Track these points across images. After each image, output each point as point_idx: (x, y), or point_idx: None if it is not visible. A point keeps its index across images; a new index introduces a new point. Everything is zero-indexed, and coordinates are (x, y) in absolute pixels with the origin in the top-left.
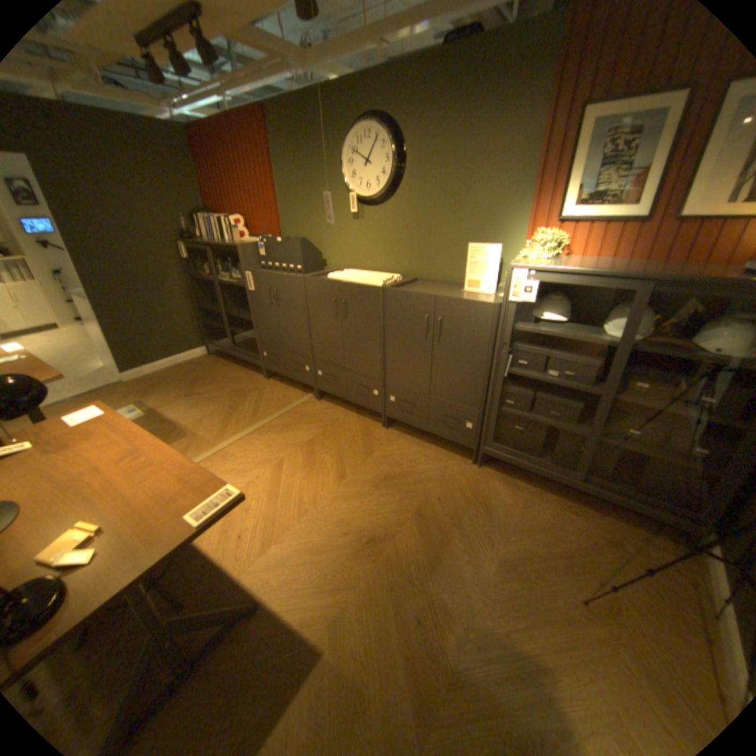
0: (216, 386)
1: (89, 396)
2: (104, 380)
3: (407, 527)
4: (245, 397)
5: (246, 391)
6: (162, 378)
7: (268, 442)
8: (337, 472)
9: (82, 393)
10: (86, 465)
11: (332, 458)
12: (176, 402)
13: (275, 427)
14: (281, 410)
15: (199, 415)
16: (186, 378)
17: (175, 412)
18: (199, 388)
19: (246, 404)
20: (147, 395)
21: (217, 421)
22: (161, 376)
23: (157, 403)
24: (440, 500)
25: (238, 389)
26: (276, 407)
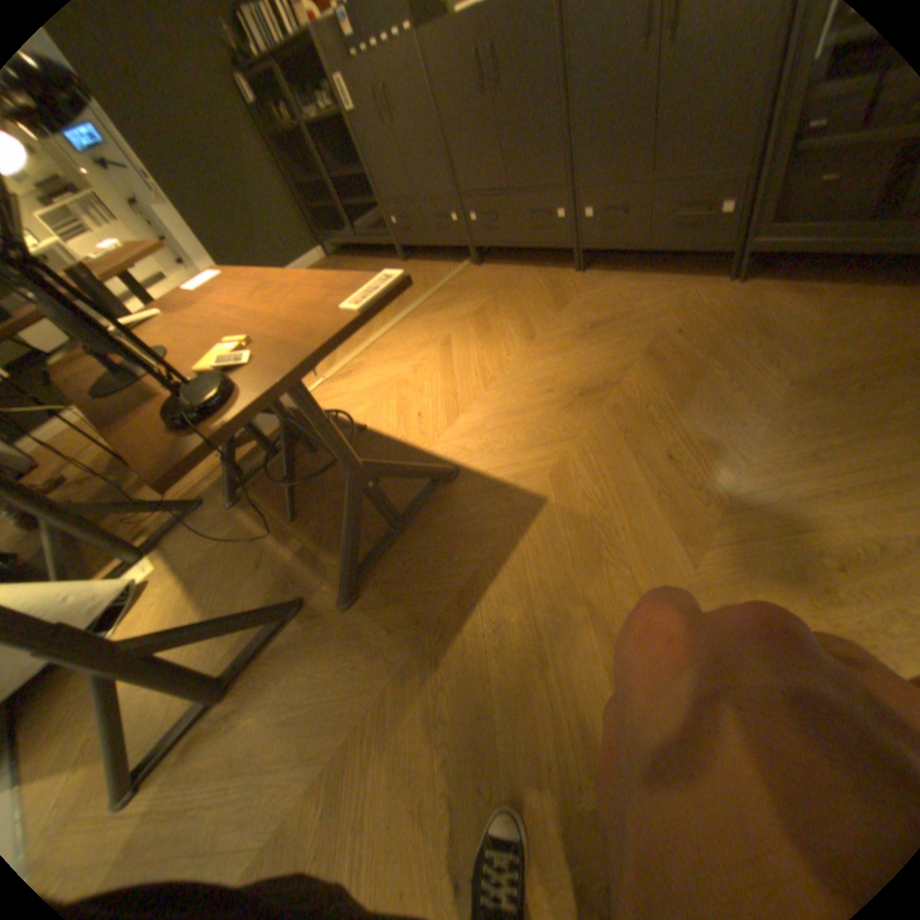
0: None
1: None
2: None
3: (638, 369)
4: None
5: None
6: None
7: (427, 324)
8: (525, 333)
9: None
10: (217, 308)
11: (513, 321)
12: None
13: (431, 307)
14: (432, 288)
15: None
16: None
17: None
18: None
19: None
20: None
21: None
22: None
23: None
24: (685, 332)
25: None
26: (426, 287)
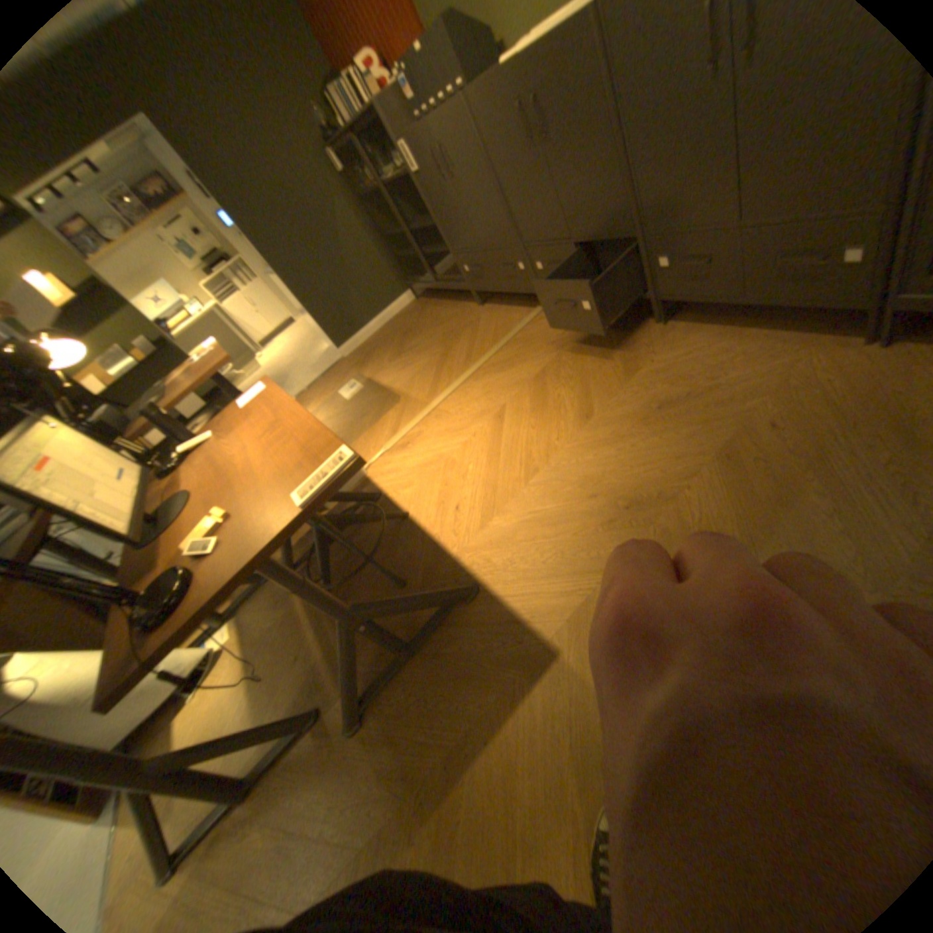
0: (425, 333)
1: (320, 380)
2: (329, 361)
3: (704, 479)
4: (457, 337)
5: (458, 330)
6: (375, 342)
7: (486, 388)
8: (581, 409)
9: (314, 379)
10: (237, 446)
11: (572, 391)
12: (389, 365)
13: (494, 366)
14: (500, 341)
15: (410, 374)
16: (396, 335)
17: (388, 377)
18: (409, 342)
19: (458, 346)
20: (363, 366)
21: (428, 375)
22: (374, 340)
23: (372, 372)
24: (780, 426)
25: (449, 330)
26: (495, 339)
